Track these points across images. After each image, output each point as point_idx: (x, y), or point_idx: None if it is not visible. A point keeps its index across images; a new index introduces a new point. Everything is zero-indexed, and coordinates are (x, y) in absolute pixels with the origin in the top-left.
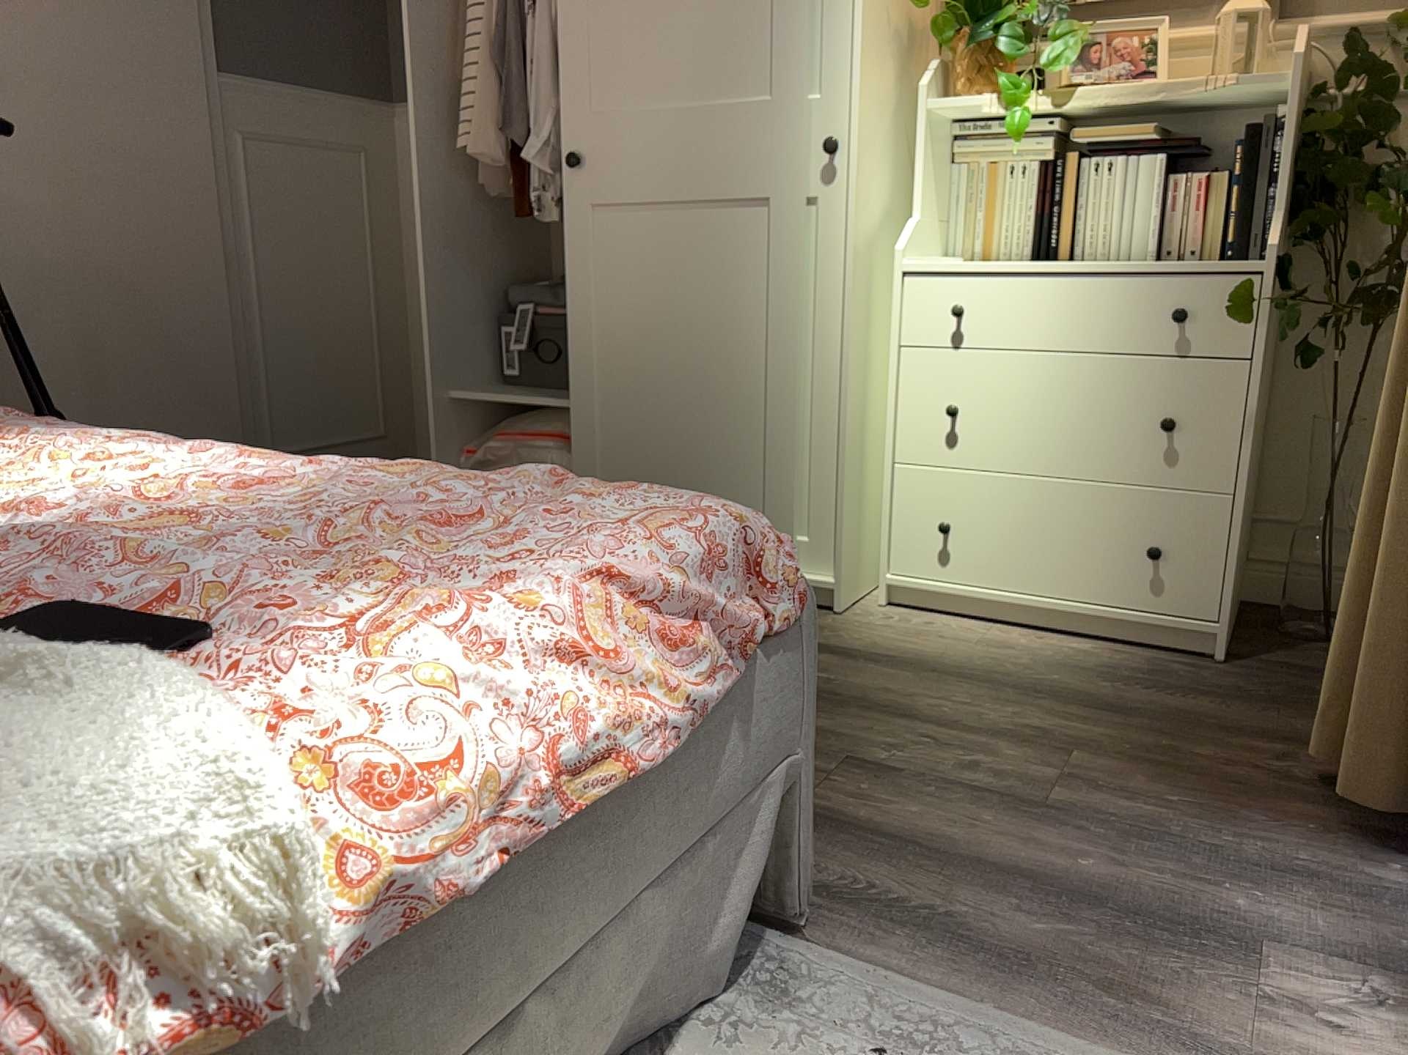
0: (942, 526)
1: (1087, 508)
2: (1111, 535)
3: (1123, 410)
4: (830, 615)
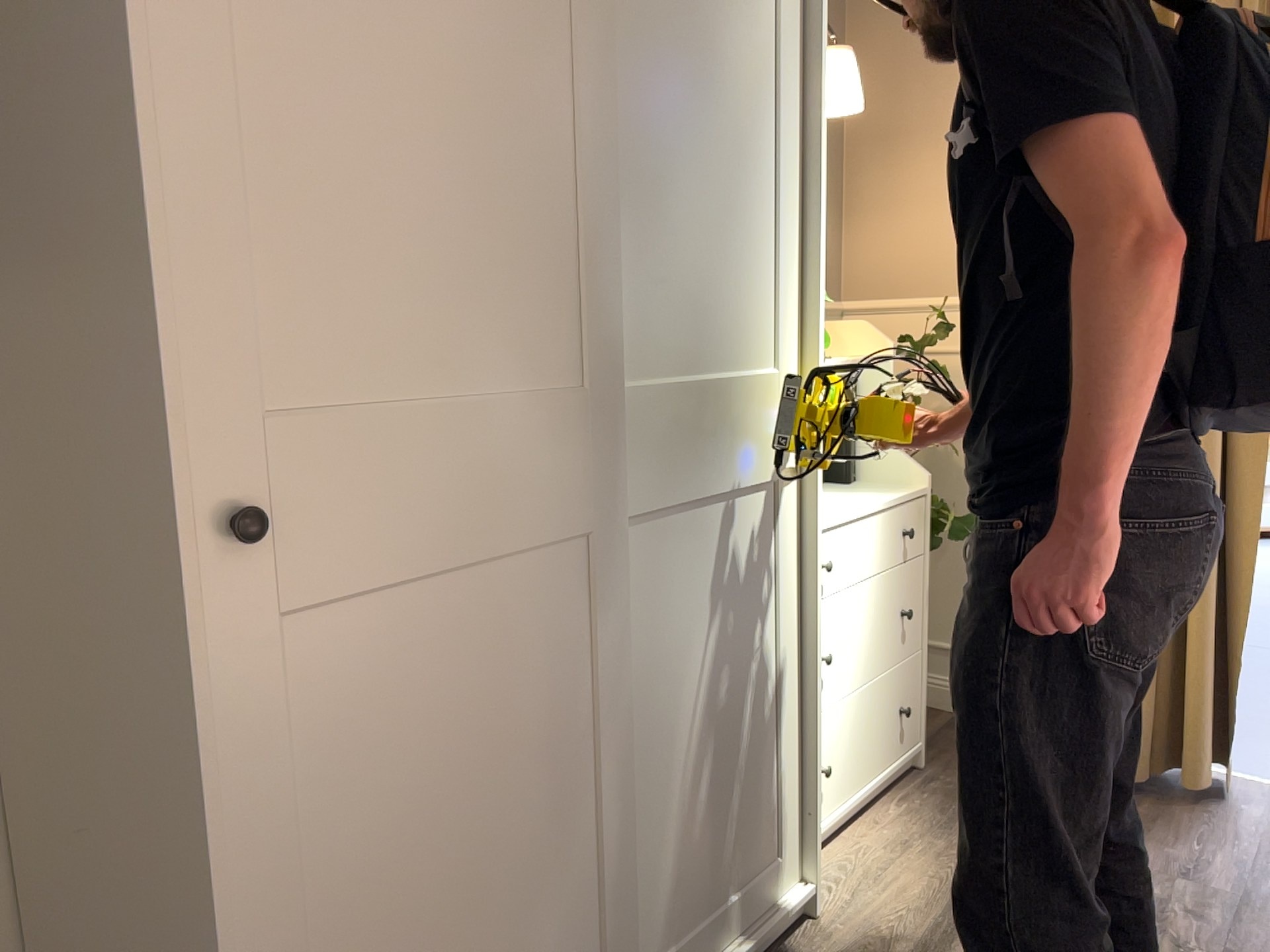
0: (829, 771)
1: (879, 698)
2: (887, 712)
3: (889, 612)
4: (814, 923)
